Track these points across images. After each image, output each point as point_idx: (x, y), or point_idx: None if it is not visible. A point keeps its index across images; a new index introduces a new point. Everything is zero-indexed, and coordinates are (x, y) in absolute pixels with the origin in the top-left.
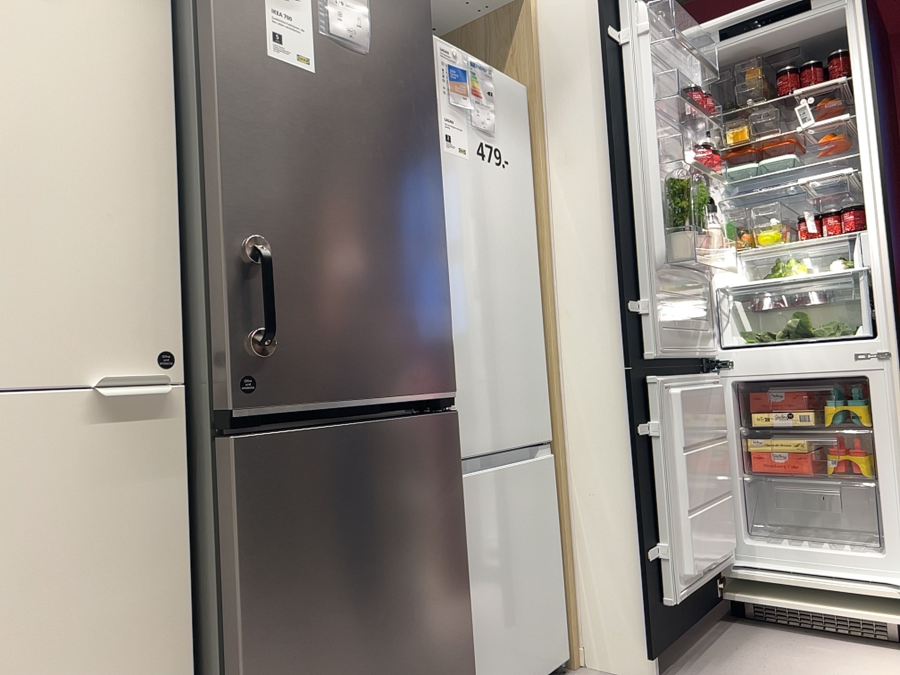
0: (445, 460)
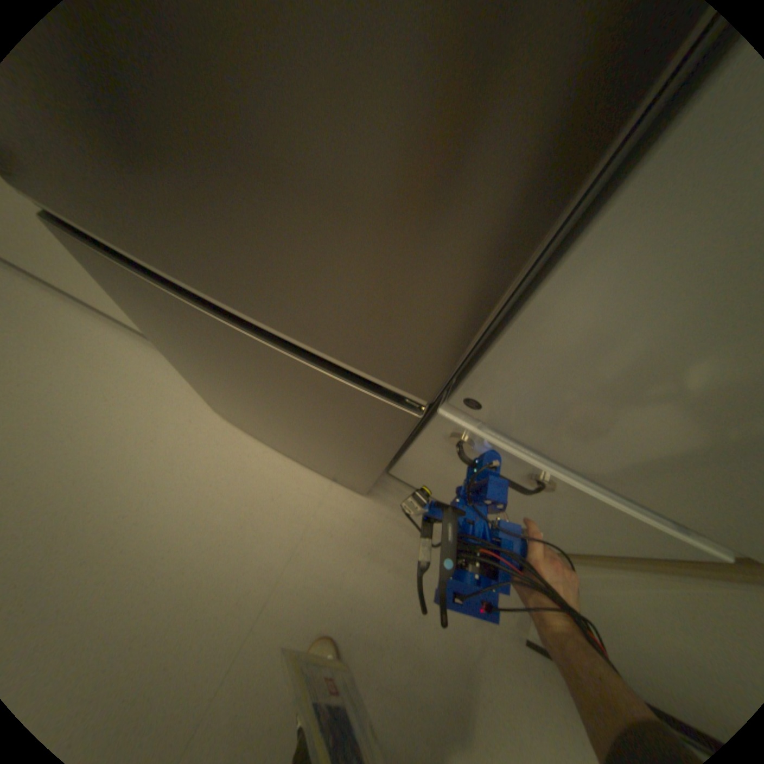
0: (366, 418)
